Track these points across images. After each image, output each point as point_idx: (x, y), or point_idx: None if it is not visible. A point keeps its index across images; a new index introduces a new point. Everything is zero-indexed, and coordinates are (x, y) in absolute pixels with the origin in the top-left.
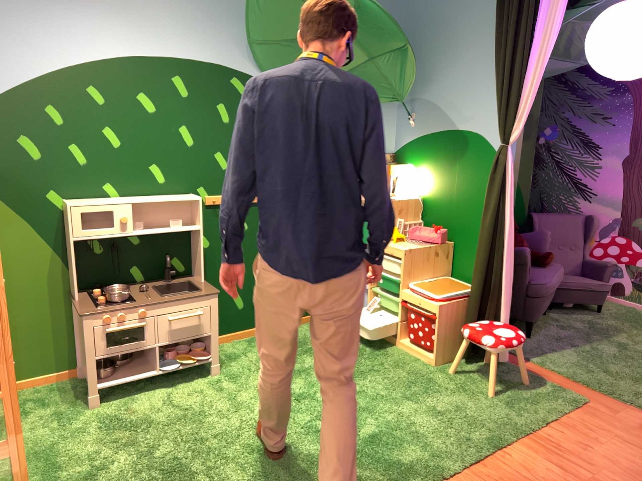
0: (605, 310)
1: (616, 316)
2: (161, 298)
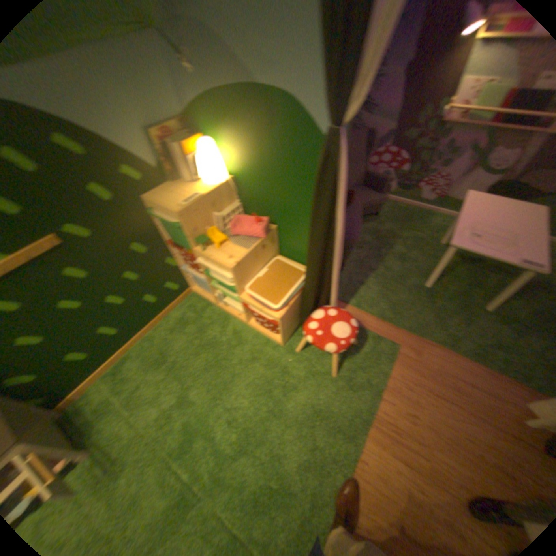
0: (381, 212)
1: (389, 217)
2: None
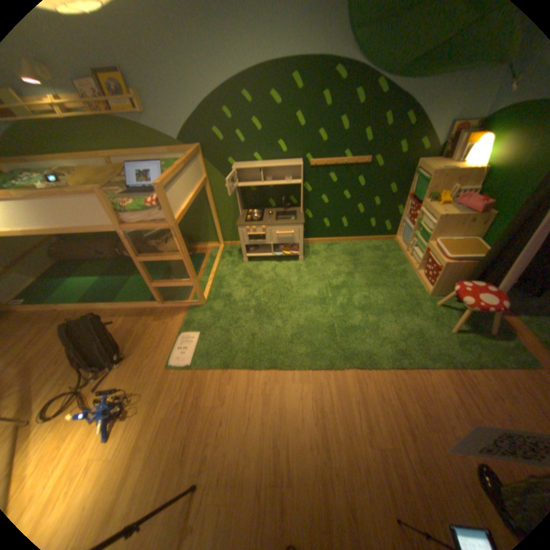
0: None
1: None
2: (274, 222)
